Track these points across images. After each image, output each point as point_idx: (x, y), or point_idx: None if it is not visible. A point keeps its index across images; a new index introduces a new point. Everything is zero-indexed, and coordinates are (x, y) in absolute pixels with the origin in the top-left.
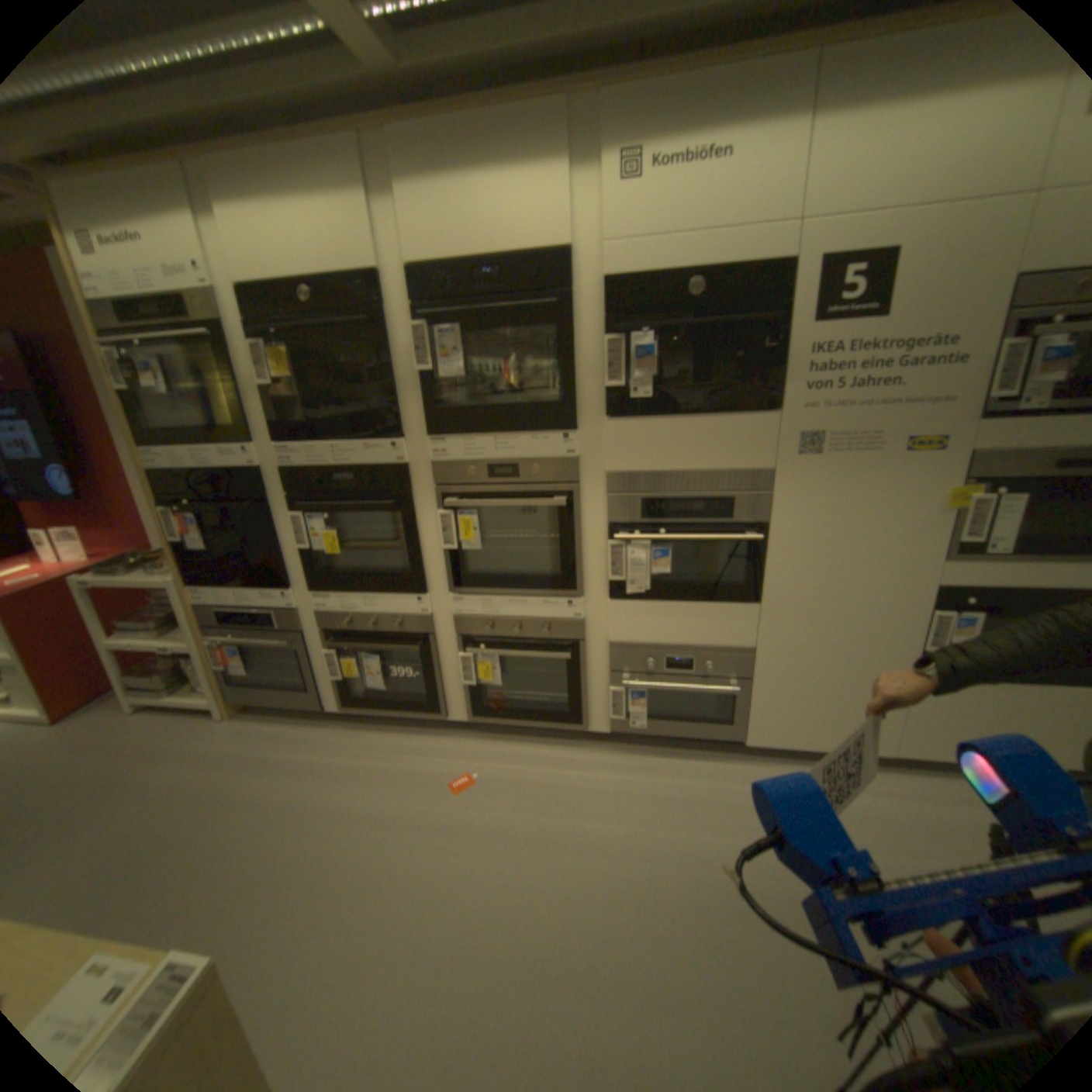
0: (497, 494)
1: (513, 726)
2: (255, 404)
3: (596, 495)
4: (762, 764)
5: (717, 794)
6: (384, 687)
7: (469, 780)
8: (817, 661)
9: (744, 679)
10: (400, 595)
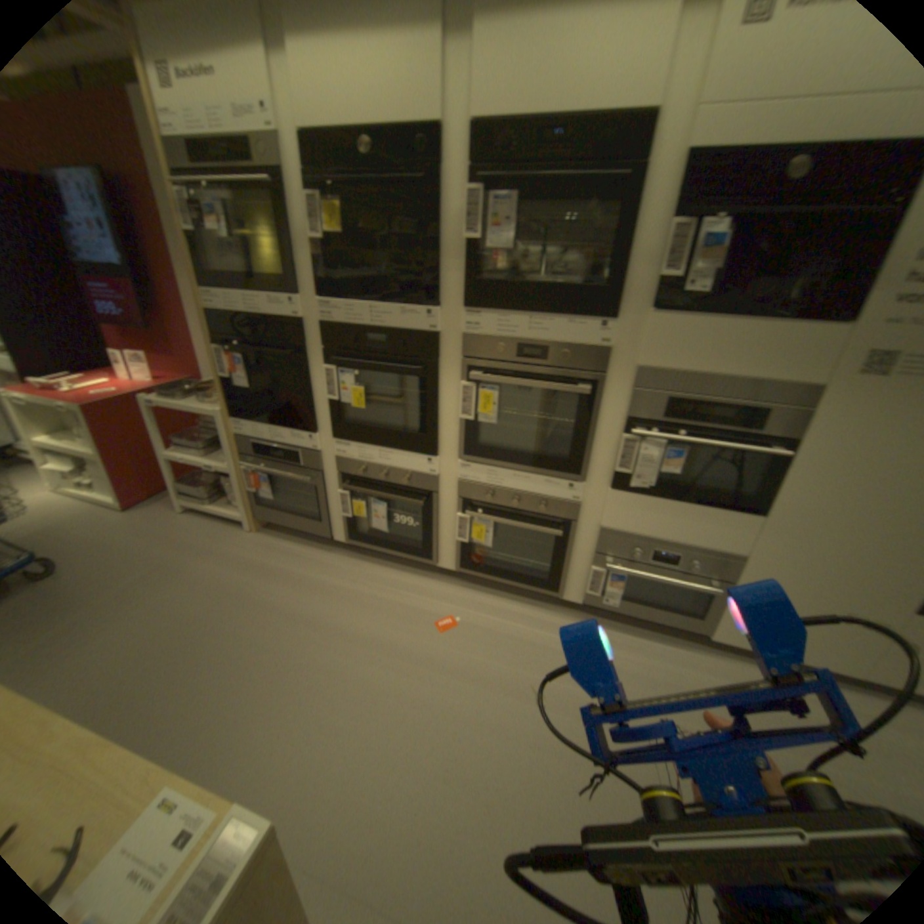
0: (520, 374)
1: (493, 581)
2: (302, 259)
3: (620, 387)
4: (723, 658)
5: (678, 678)
6: (386, 530)
7: (452, 623)
8: (810, 579)
9: (728, 583)
10: (411, 454)
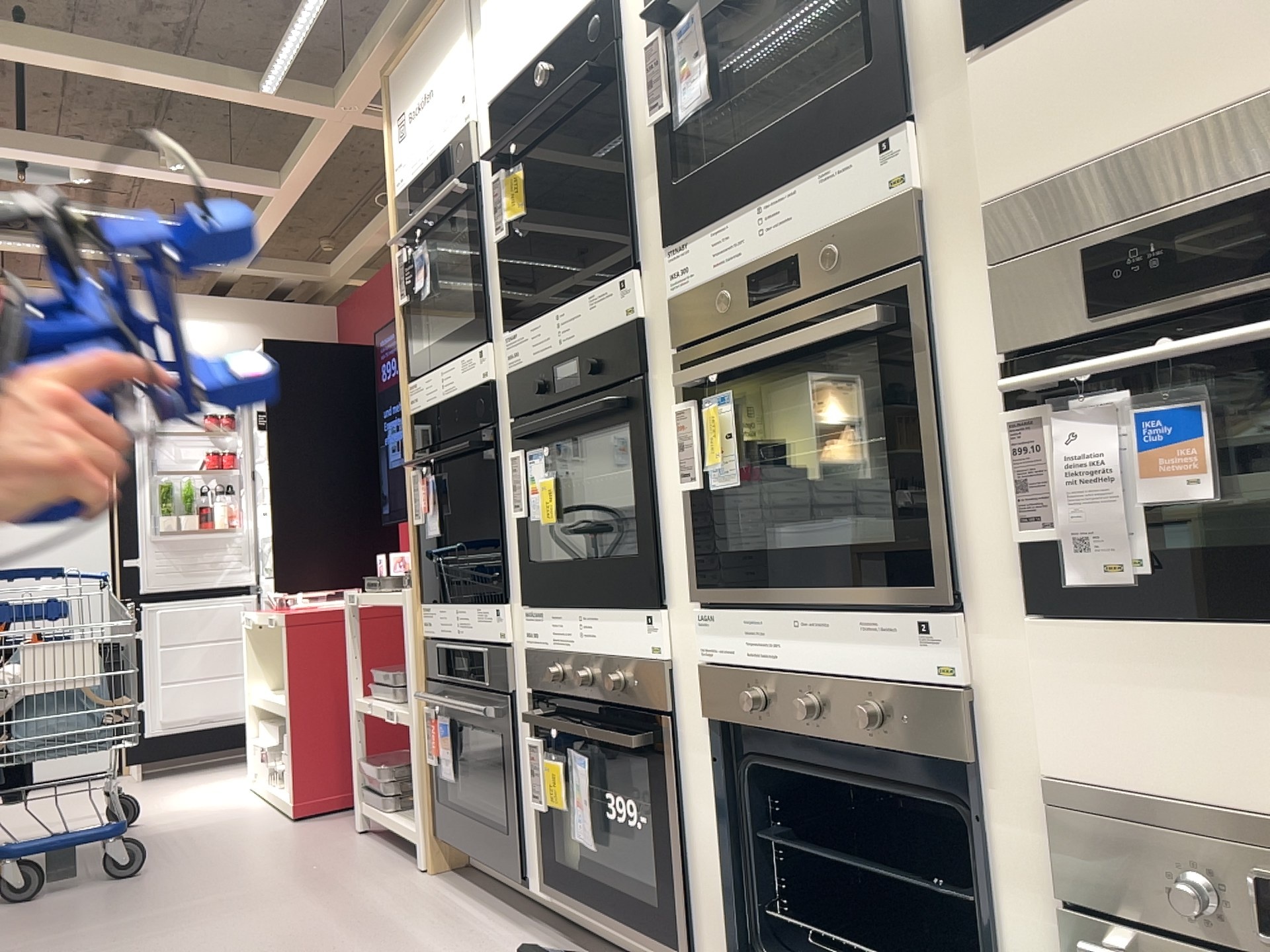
0: (765, 337)
1: None
2: (496, 277)
3: (972, 281)
4: None
5: None
6: (592, 838)
7: None
8: None
9: None
10: (625, 610)
